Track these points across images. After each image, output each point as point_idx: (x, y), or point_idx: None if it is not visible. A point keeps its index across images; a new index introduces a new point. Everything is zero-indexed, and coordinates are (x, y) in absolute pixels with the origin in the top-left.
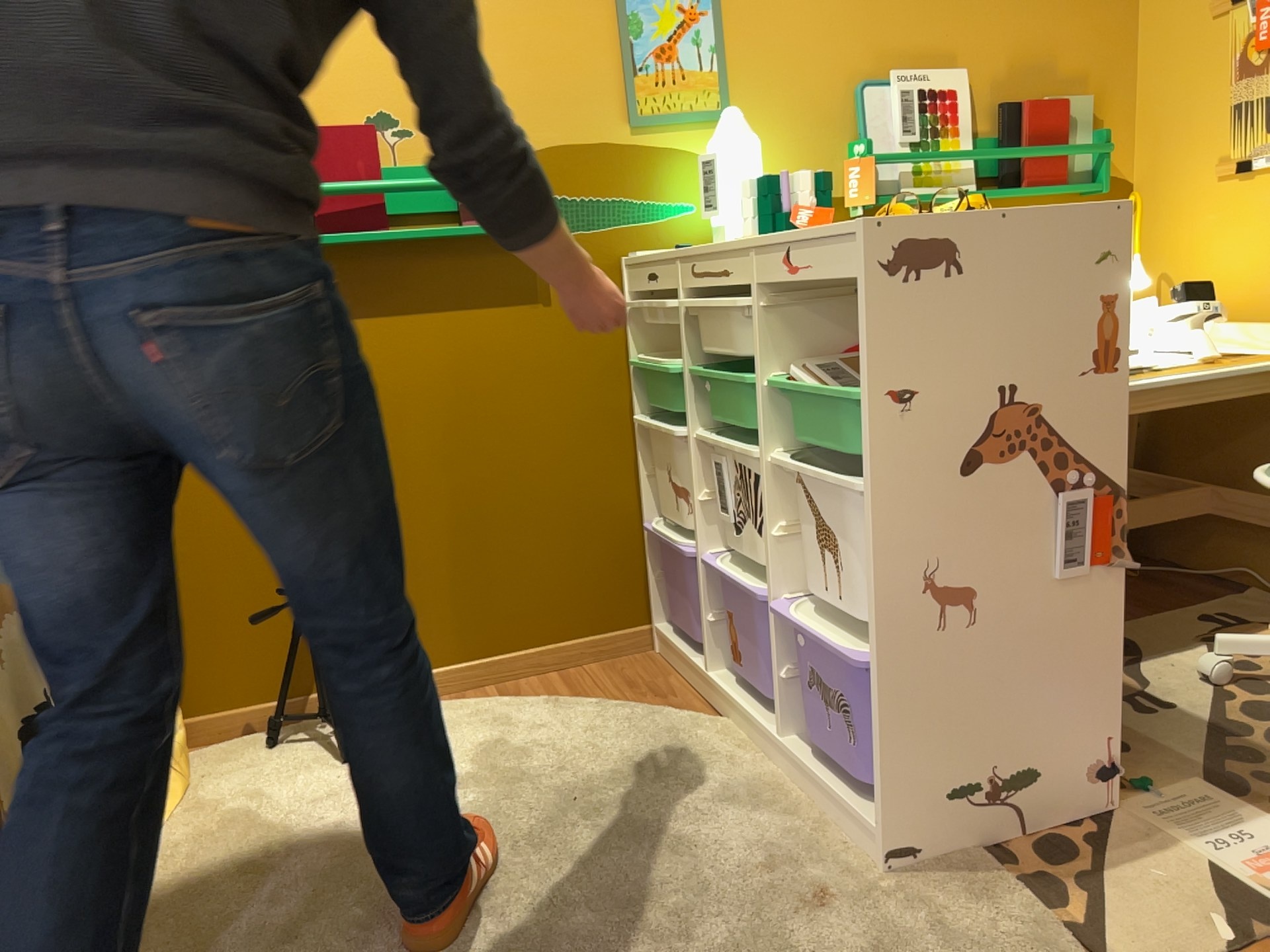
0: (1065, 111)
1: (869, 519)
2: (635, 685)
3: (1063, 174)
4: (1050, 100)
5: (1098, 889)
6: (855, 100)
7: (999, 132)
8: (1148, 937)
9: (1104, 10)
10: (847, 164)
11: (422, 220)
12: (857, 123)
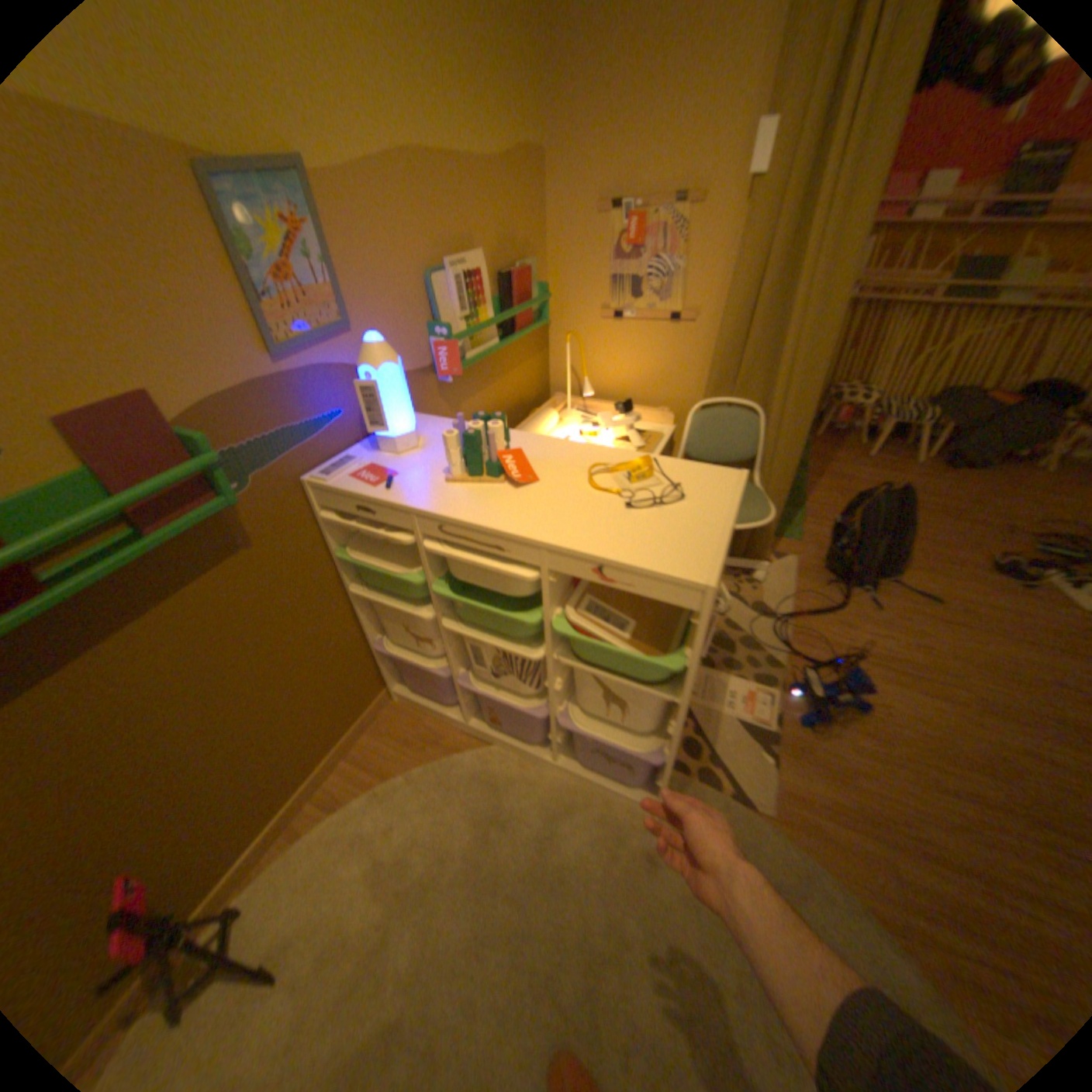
0: (530, 275)
1: (681, 716)
2: (408, 741)
3: (531, 318)
4: (522, 266)
5: (718, 760)
6: (426, 286)
7: (498, 292)
8: (749, 777)
9: (533, 191)
10: (430, 342)
11: (77, 541)
12: (429, 305)
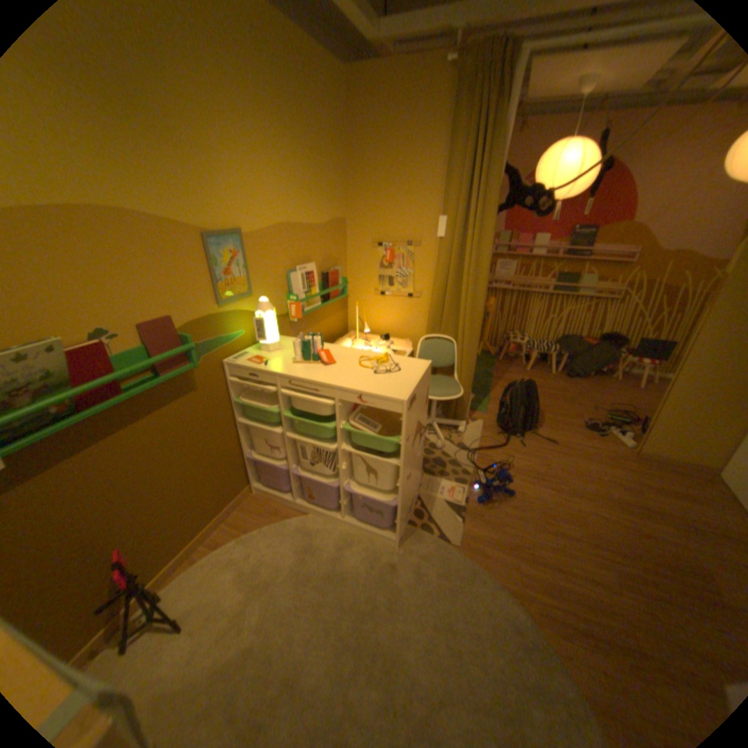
0: (338, 274)
1: (401, 473)
2: (261, 514)
3: (338, 294)
4: (334, 270)
5: (432, 520)
6: (287, 279)
7: (321, 281)
8: (448, 528)
9: (340, 237)
10: (287, 303)
11: (132, 377)
12: (288, 287)
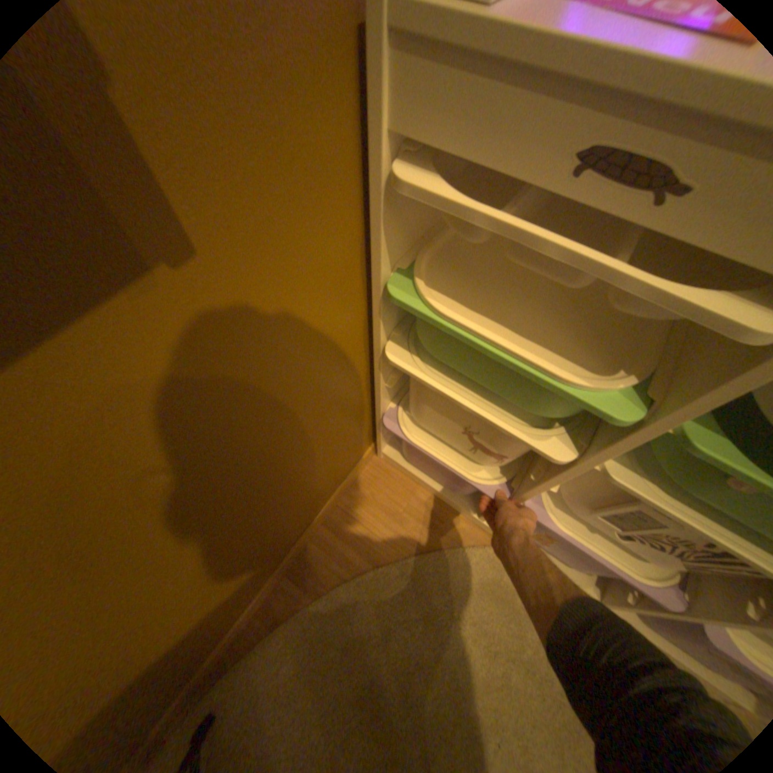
0: None
1: None
2: (400, 516)
3: None
4: None
5: None
6: None
7: None
8: None
9: None
10: None
11: None
12: None
